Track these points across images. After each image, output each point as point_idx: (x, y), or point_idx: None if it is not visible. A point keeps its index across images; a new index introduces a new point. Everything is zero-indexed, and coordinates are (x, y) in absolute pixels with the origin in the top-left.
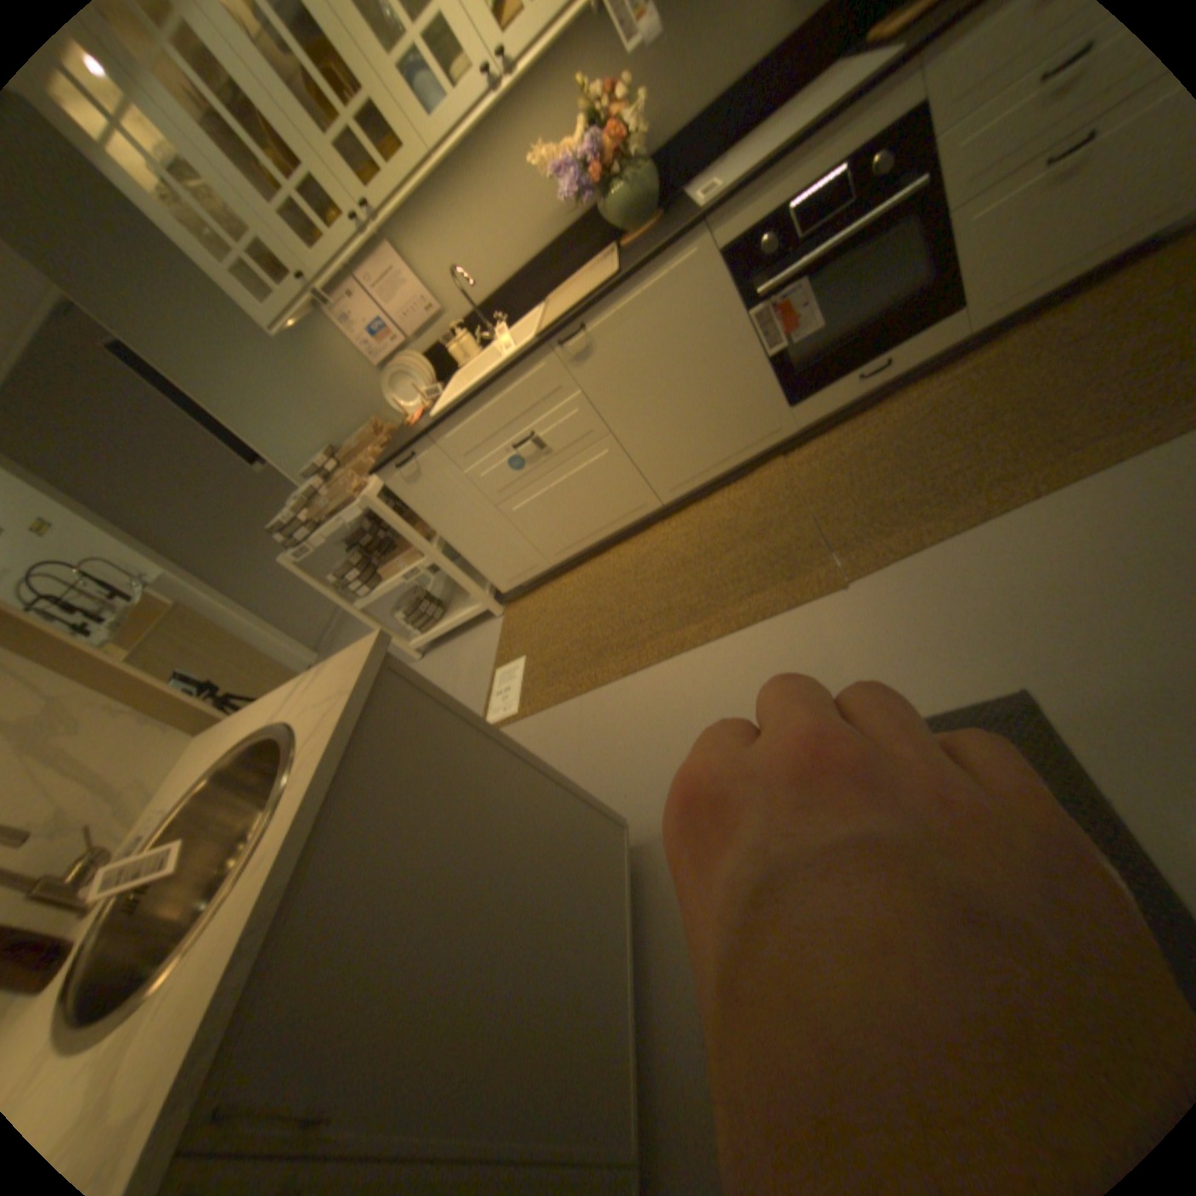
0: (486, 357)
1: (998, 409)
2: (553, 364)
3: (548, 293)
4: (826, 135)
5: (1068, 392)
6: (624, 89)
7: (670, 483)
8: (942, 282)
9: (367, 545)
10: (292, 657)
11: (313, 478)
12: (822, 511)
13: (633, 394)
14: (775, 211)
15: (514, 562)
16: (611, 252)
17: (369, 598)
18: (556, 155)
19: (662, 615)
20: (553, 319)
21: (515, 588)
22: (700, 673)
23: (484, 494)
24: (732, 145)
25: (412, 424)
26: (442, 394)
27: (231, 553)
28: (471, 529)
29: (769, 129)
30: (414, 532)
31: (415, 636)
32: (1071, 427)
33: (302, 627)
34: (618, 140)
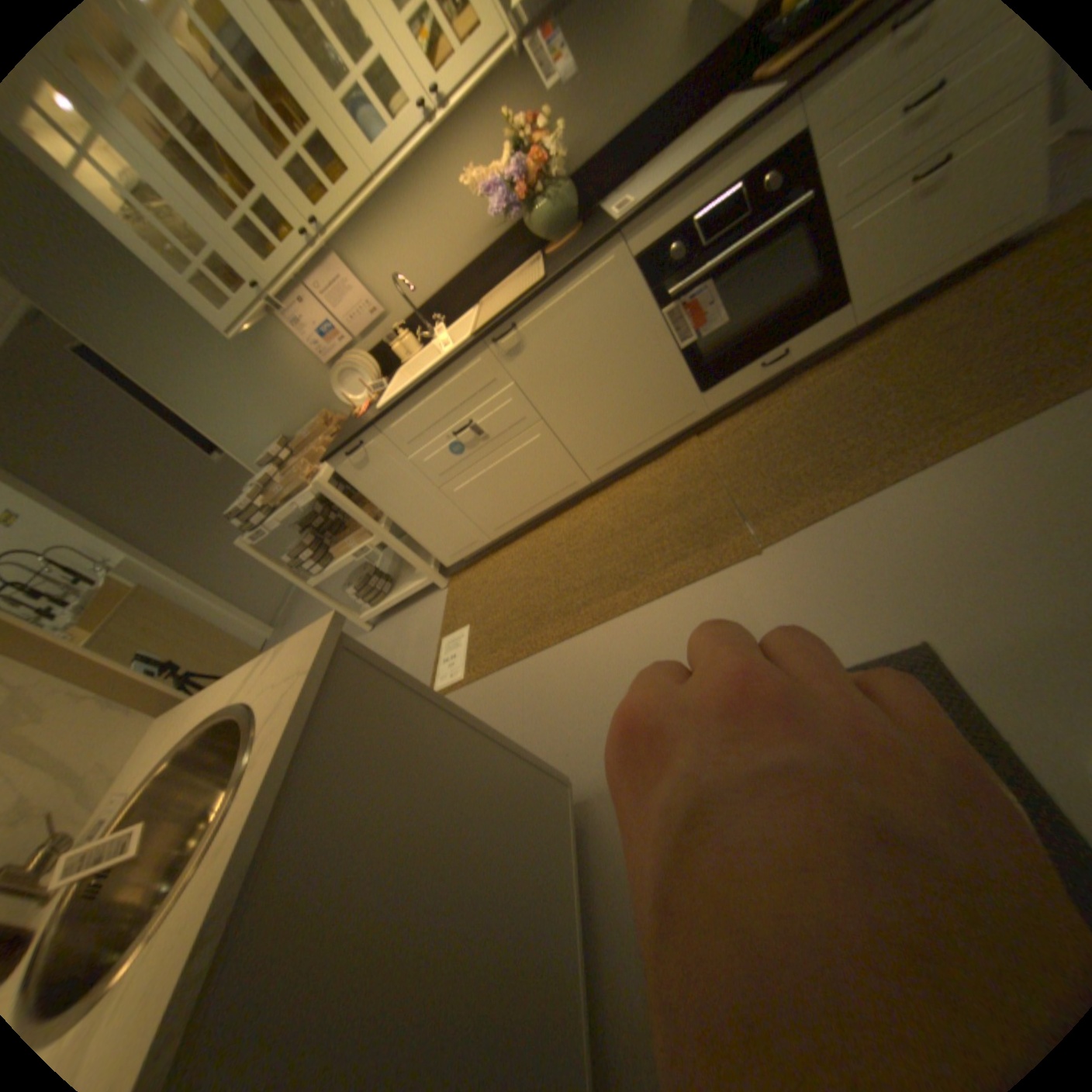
0: (425, 353)
1: (884, 391)
2: (487, 359)
3: (481, 296)
4: (722, 158)
5: (943, 375)
6: (544, 120)
7: (596, 463)
8: (828, 281)
9: (318, 526)
10: (248, 632)
11: (267, 466)
12: (734, 484)
13: (560, 384)
14: (680, 223)
15: (456, 538)
16: (537, 259)
17: (321, 575)
18: (485, 176)
19: (594, 583)
20: (487, 319)
21: (457, 561)
22: (631, 636)
23: (427, 476)
24: (640, 166)
25: (360, 415)
26: (386, 387)
27: (190, 537)
28: (415, 509)
29: (672, 153)
30: (363, 513)
31: (365, 608)
32: (948, 405)
33: (257, 603)
34: (540, 163)
